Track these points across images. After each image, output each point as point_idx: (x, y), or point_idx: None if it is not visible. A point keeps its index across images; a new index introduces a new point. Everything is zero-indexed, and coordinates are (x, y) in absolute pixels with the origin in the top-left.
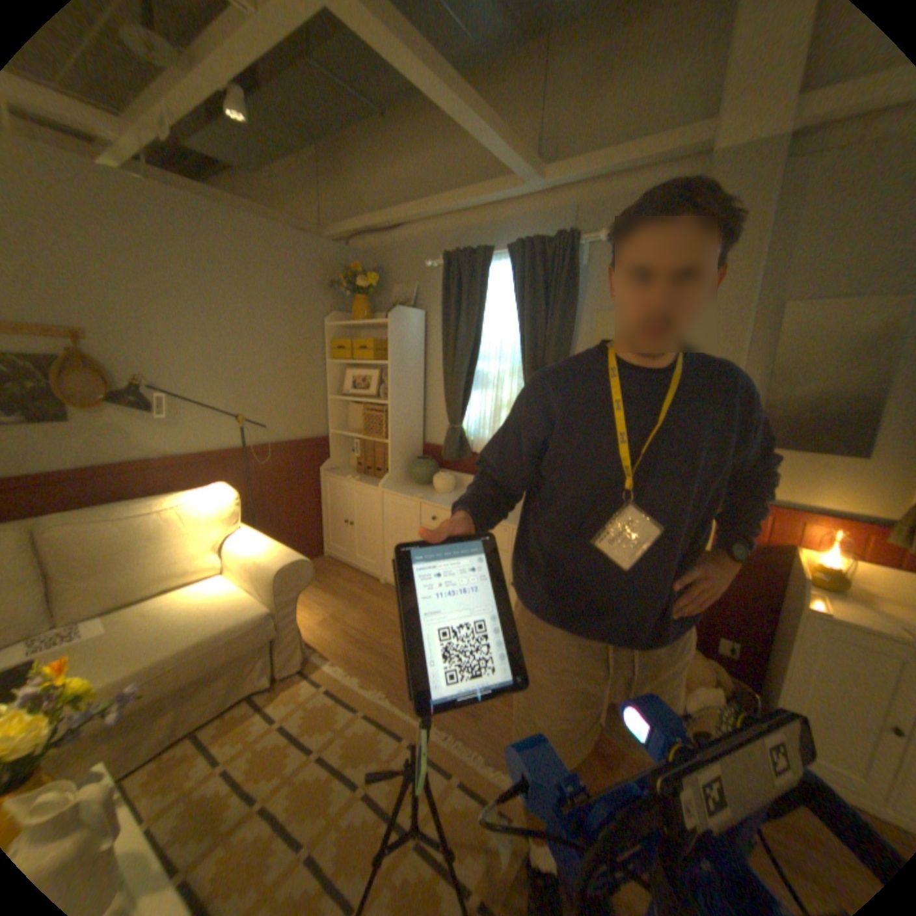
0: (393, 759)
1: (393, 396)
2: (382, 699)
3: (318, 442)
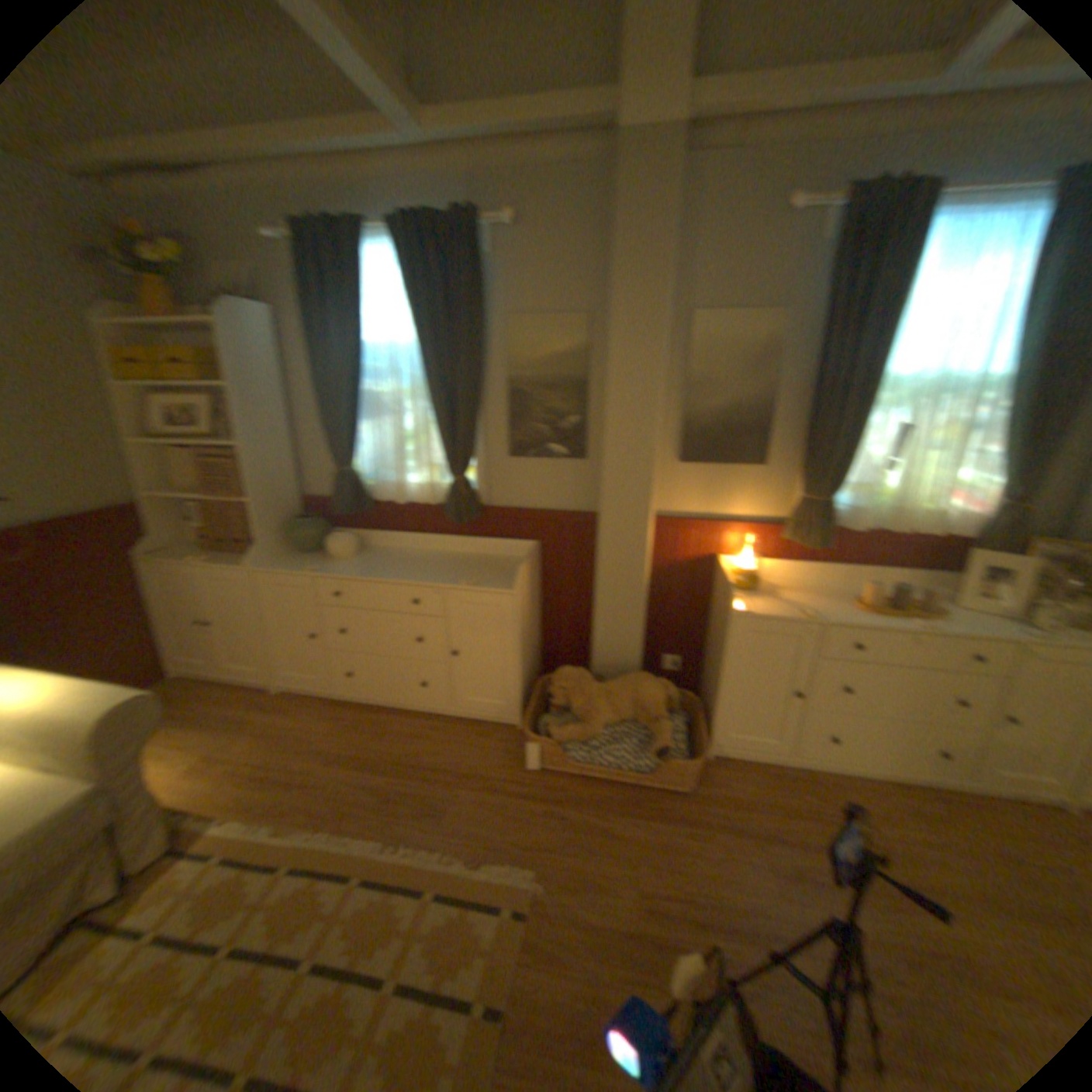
0: (339, 904)
1: (240, 433)
2: (307, 839)
3: (116, 511)
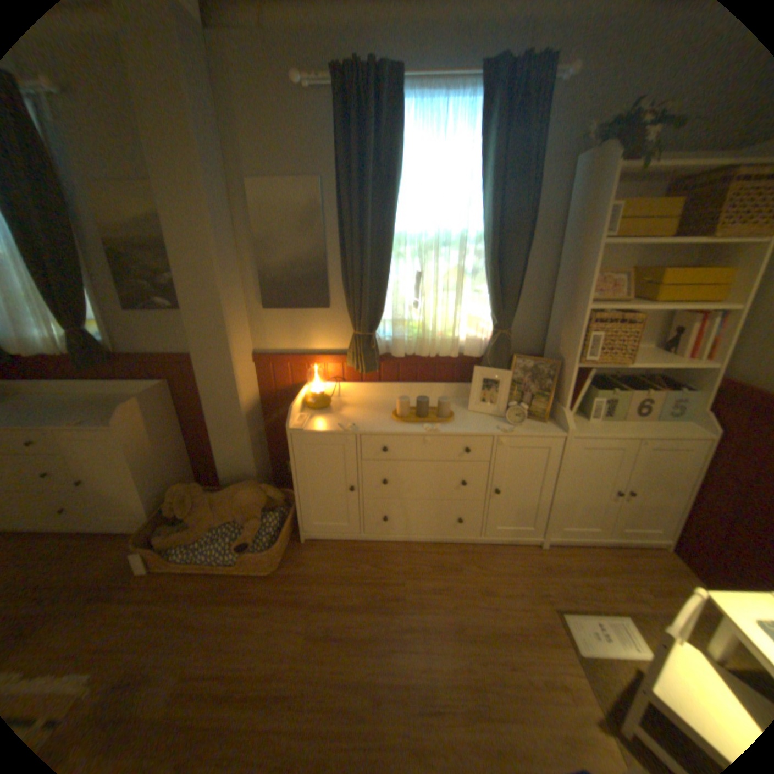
0: None
1: None
2: None
3: None
